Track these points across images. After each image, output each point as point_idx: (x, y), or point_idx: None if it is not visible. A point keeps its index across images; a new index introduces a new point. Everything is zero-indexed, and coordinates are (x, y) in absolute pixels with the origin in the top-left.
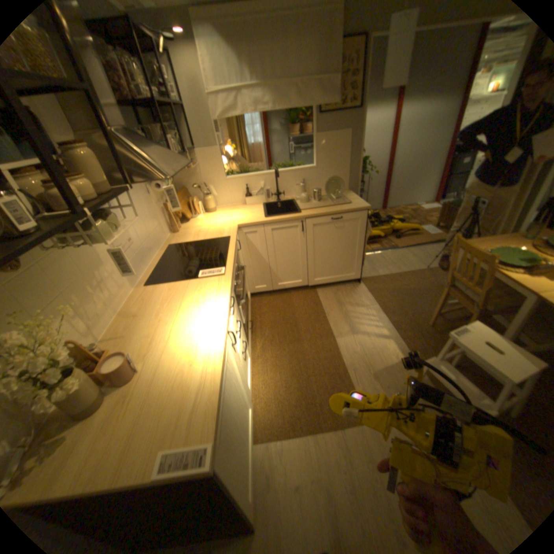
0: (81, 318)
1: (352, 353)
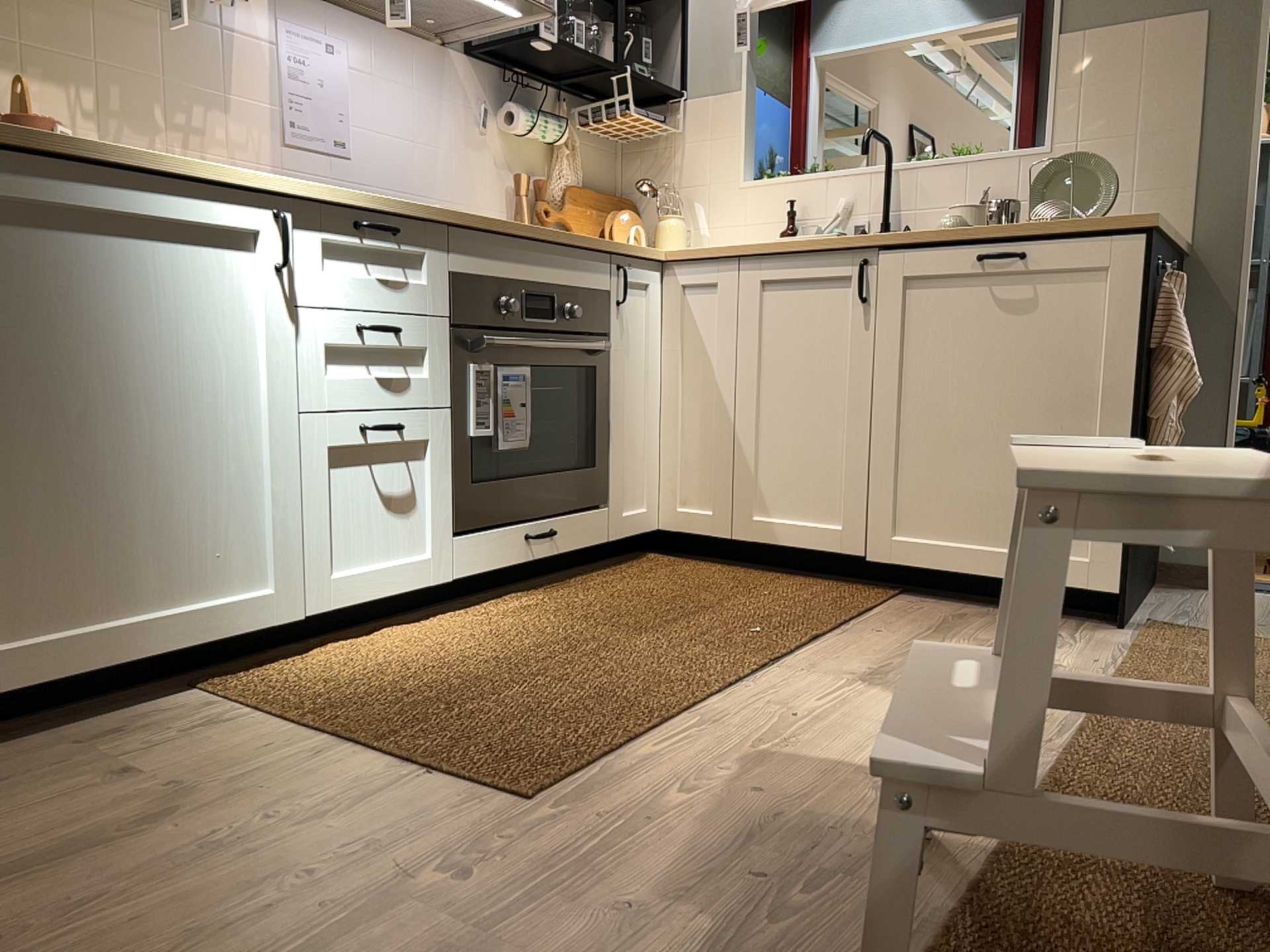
0: (101, 122)
1: (777, 700)
